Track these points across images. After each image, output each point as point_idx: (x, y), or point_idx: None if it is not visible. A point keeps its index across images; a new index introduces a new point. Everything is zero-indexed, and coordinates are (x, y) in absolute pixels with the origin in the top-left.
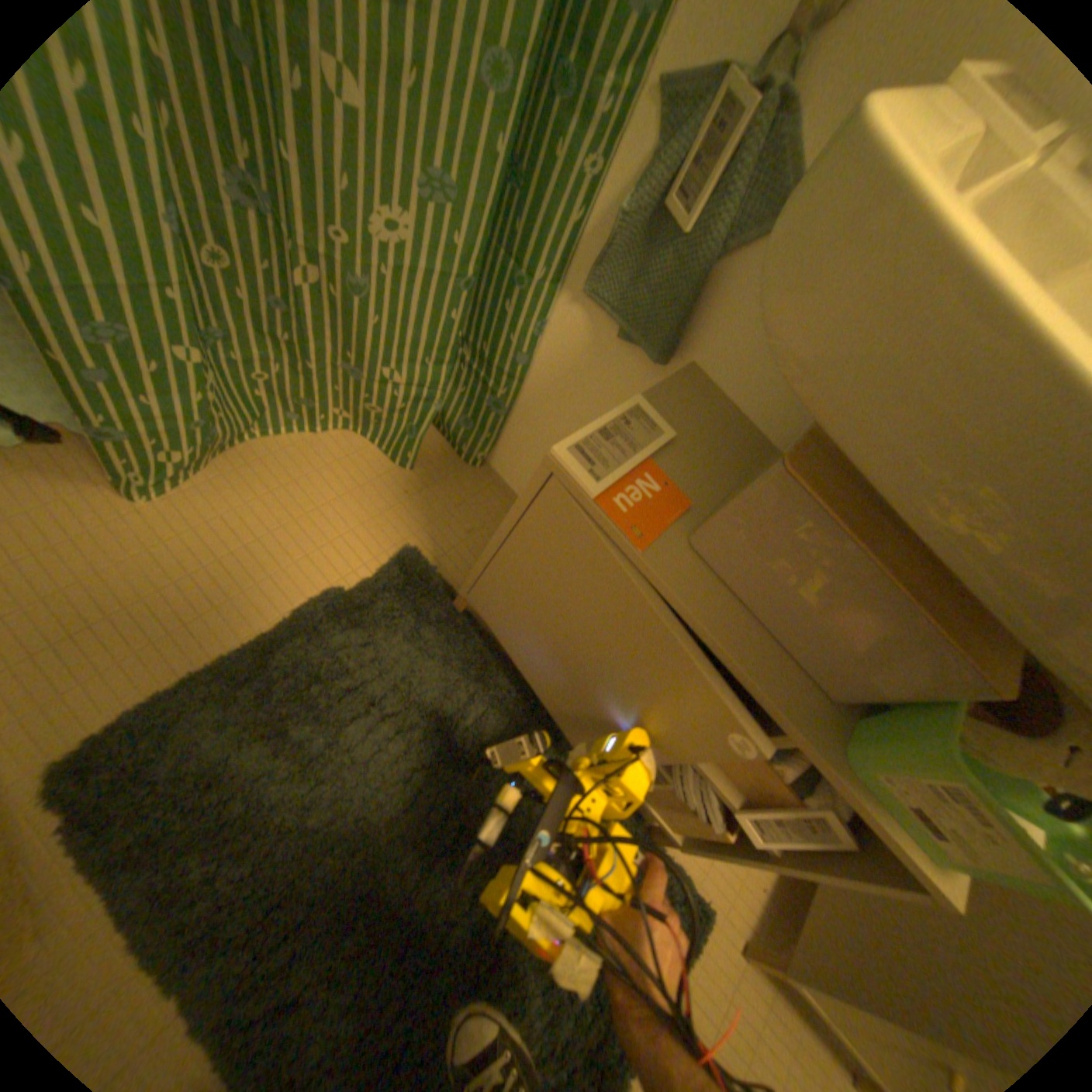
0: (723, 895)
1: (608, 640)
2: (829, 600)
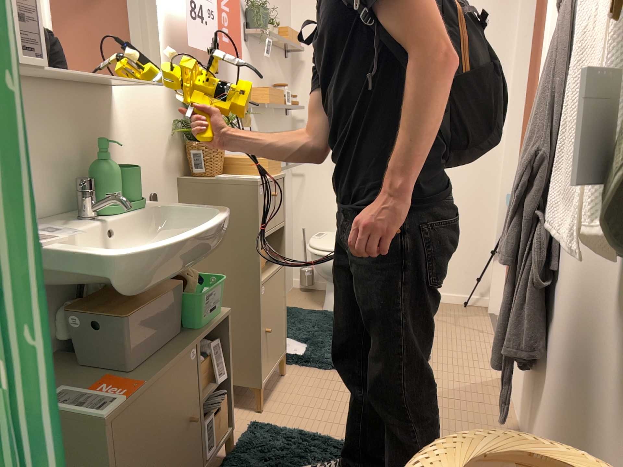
0: (242, 425)
1: (167, 428)
2: (158, 320)
